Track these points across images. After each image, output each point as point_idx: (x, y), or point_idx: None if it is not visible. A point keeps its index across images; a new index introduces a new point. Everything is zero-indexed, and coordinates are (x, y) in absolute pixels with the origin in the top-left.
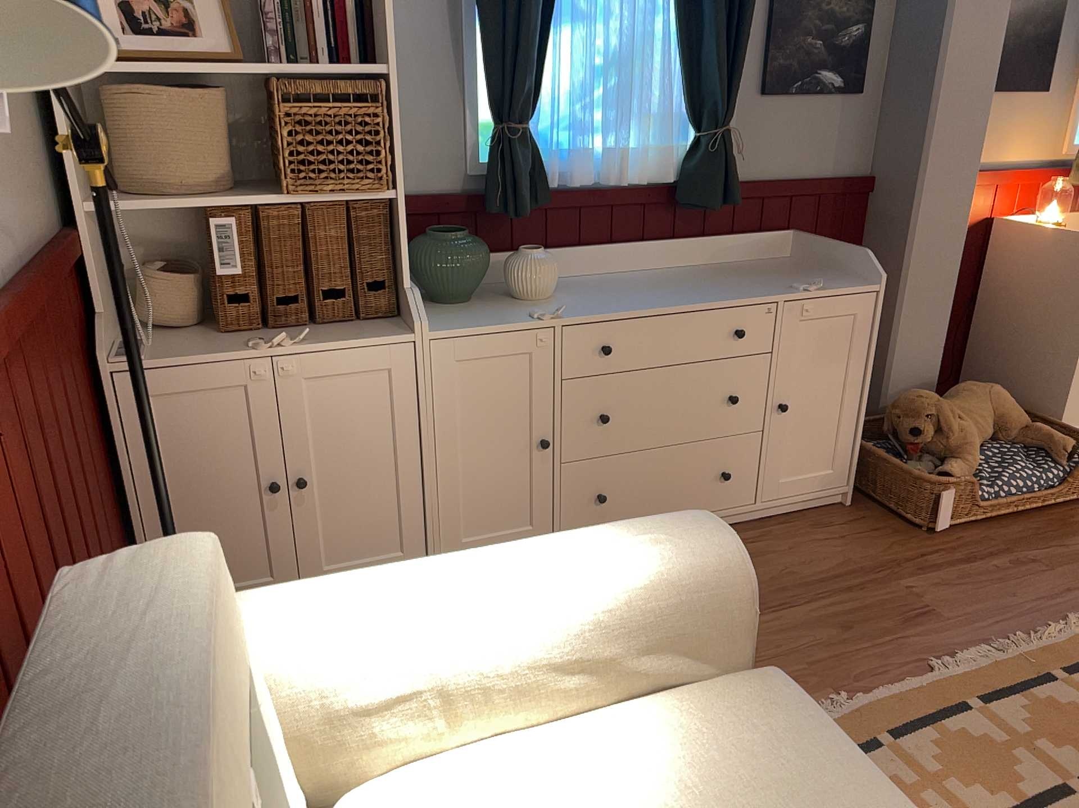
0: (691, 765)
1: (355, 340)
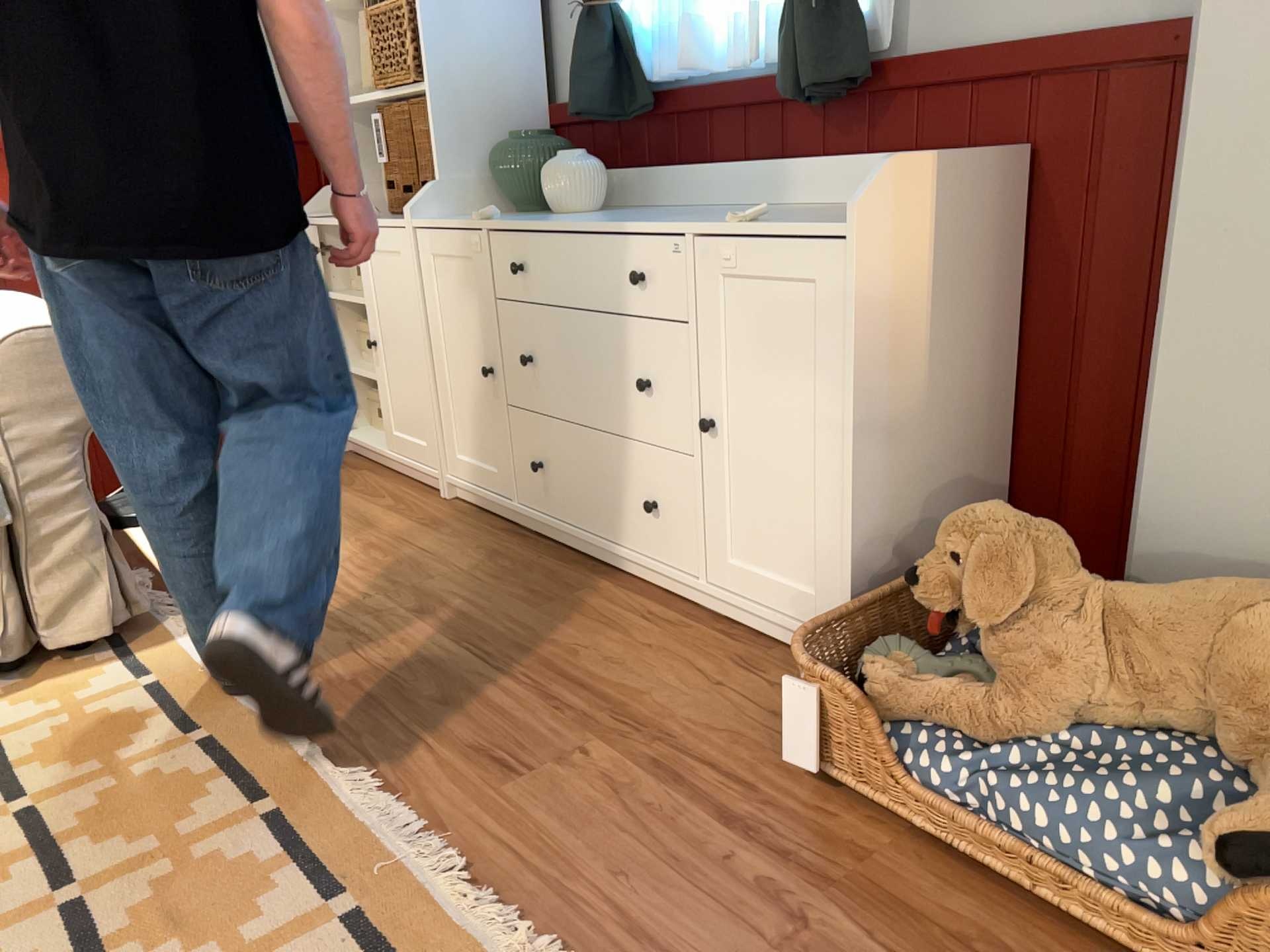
0: None
1: (391, 223)
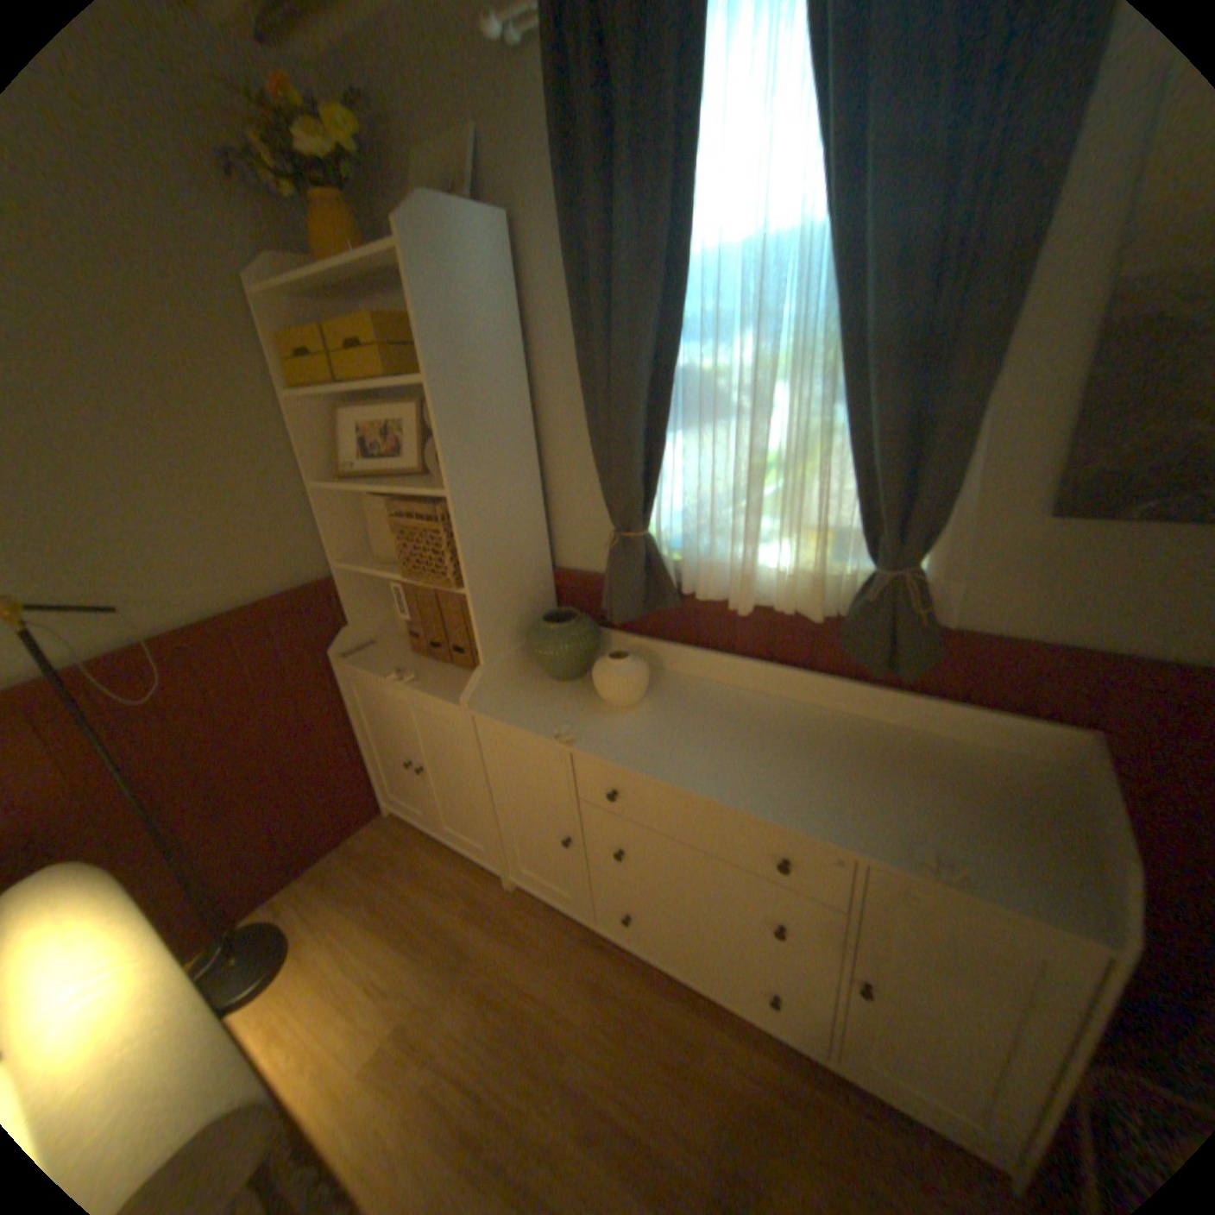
0: None
1: (438, 694)
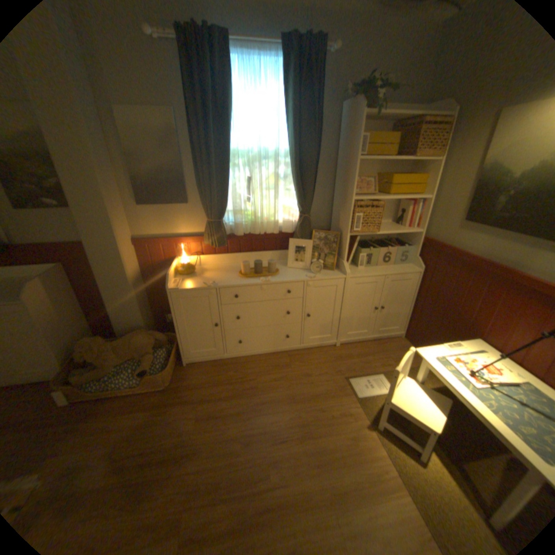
0: None
1: None
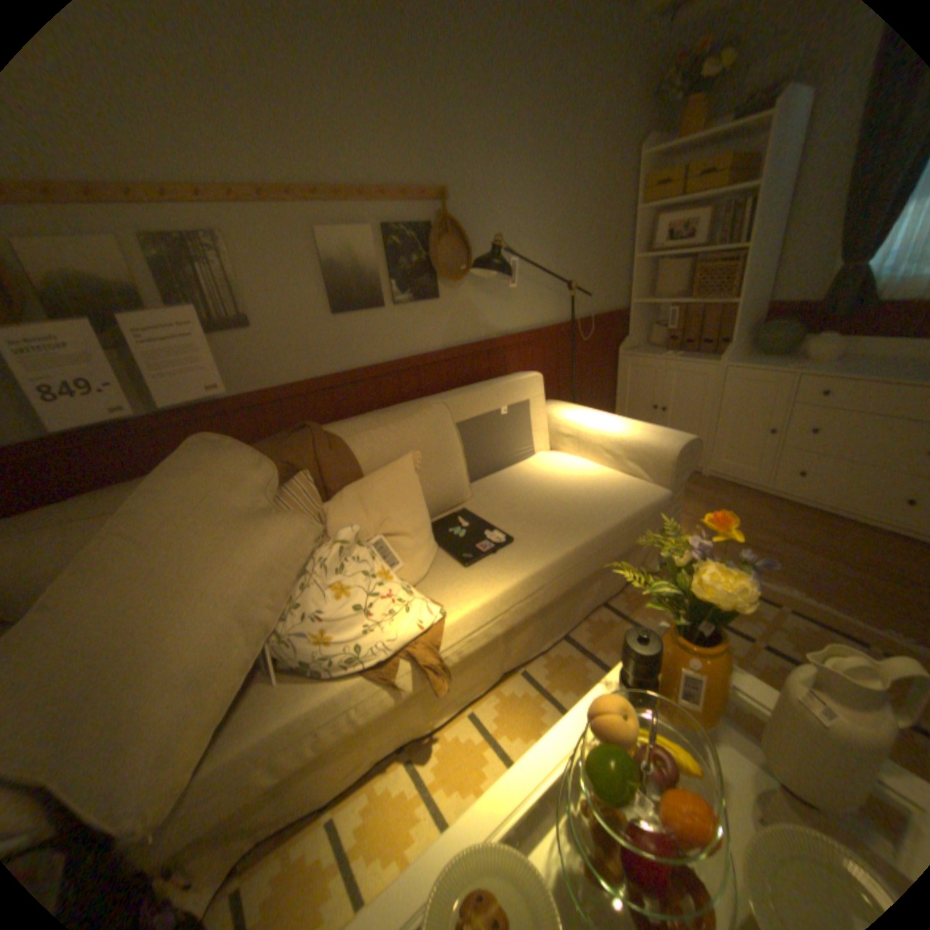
0: (606, 483)
1: (698, 360)
